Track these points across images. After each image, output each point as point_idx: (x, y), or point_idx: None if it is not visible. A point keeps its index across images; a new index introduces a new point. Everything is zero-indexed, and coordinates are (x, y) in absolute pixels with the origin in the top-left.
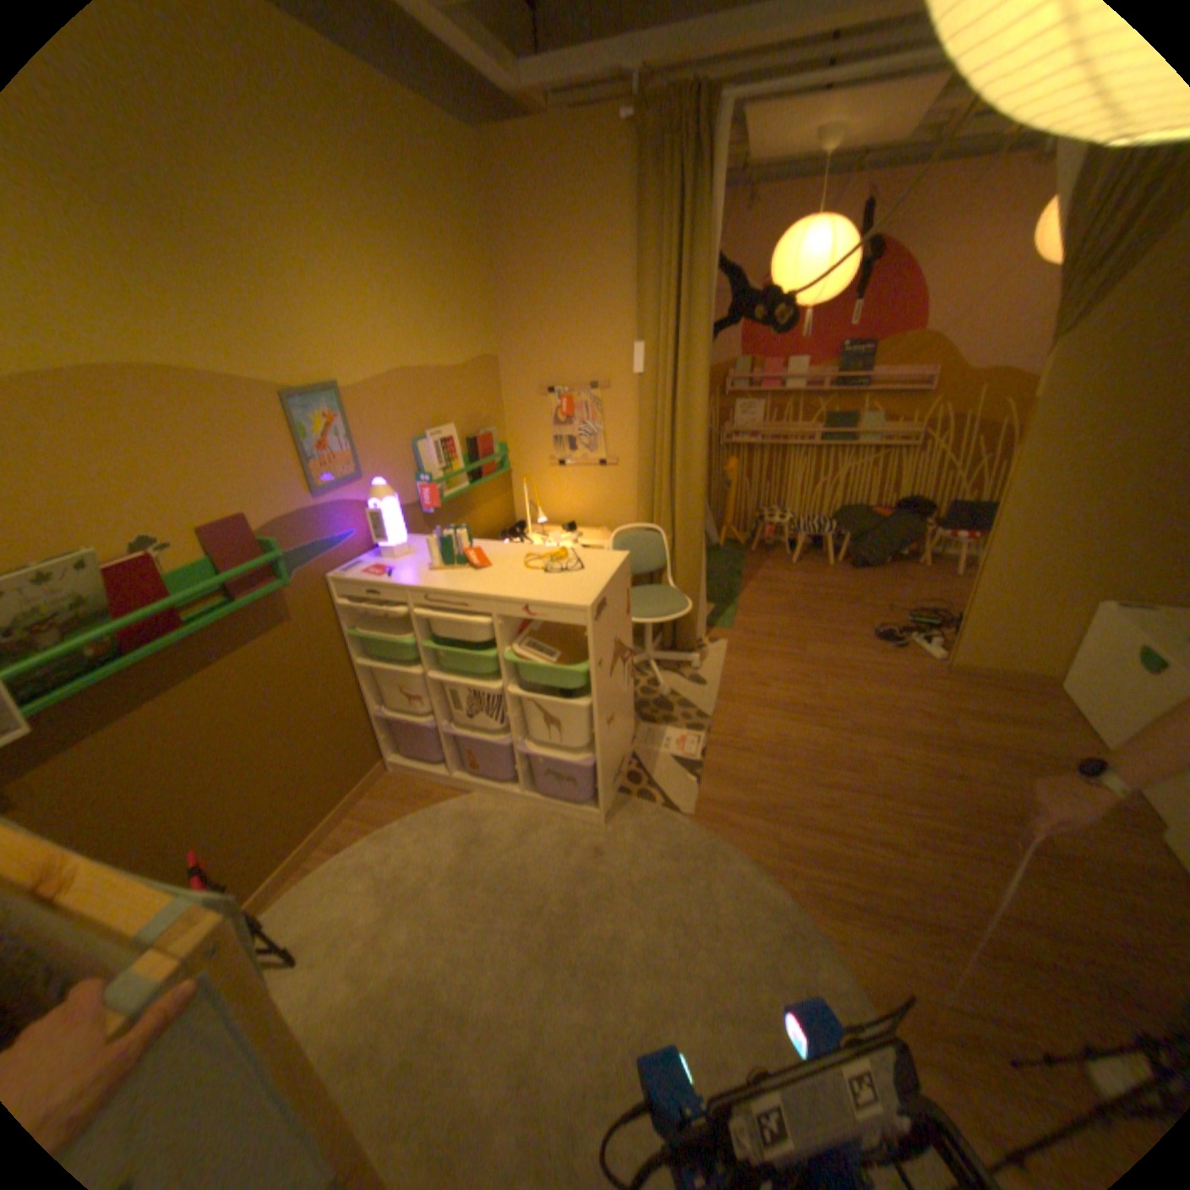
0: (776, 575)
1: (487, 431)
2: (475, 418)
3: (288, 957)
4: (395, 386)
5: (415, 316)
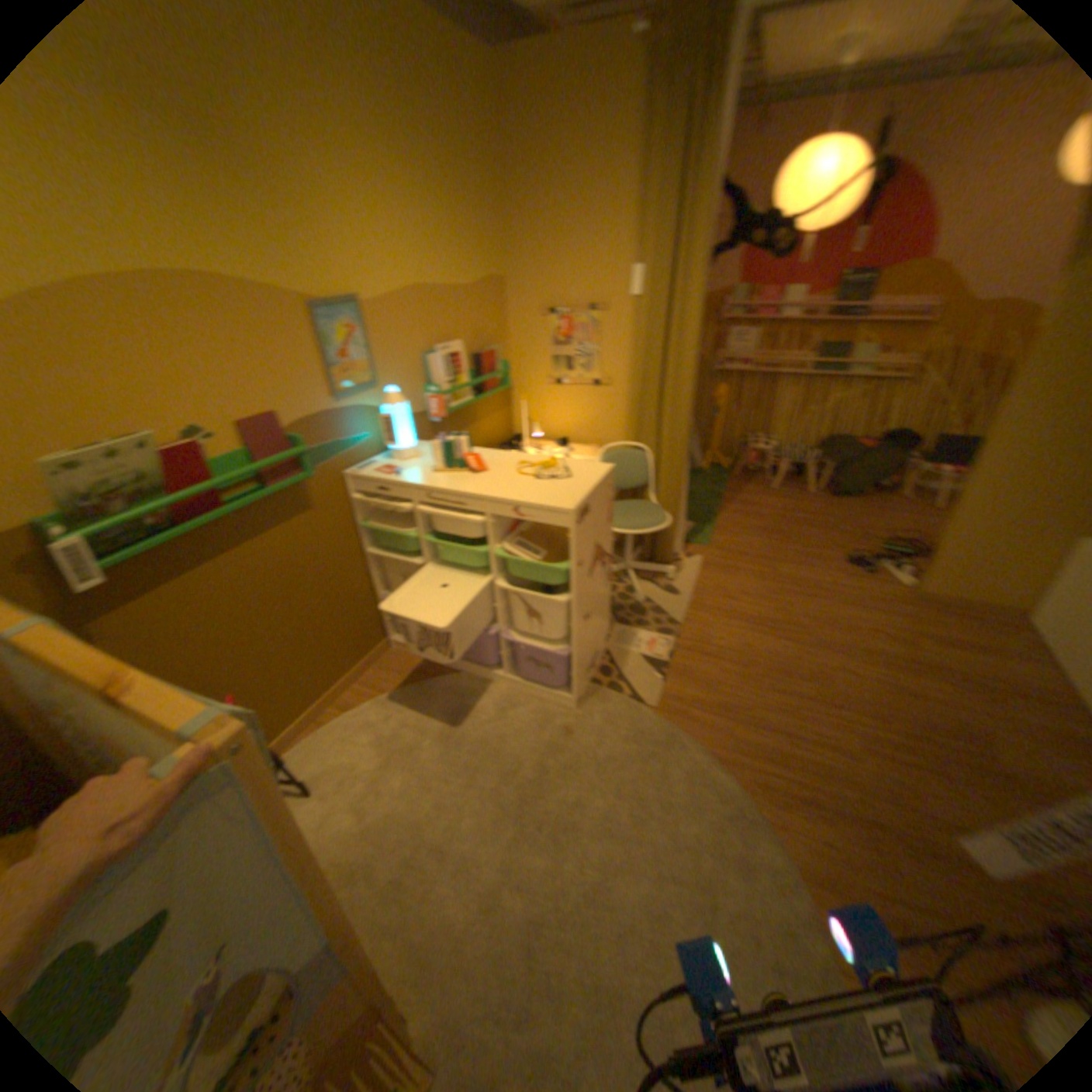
0: (755, 498)
1: (489, 349)
2: (479, 336)
3: (303, 790)
4: (407, 302)
5: (428, 235)
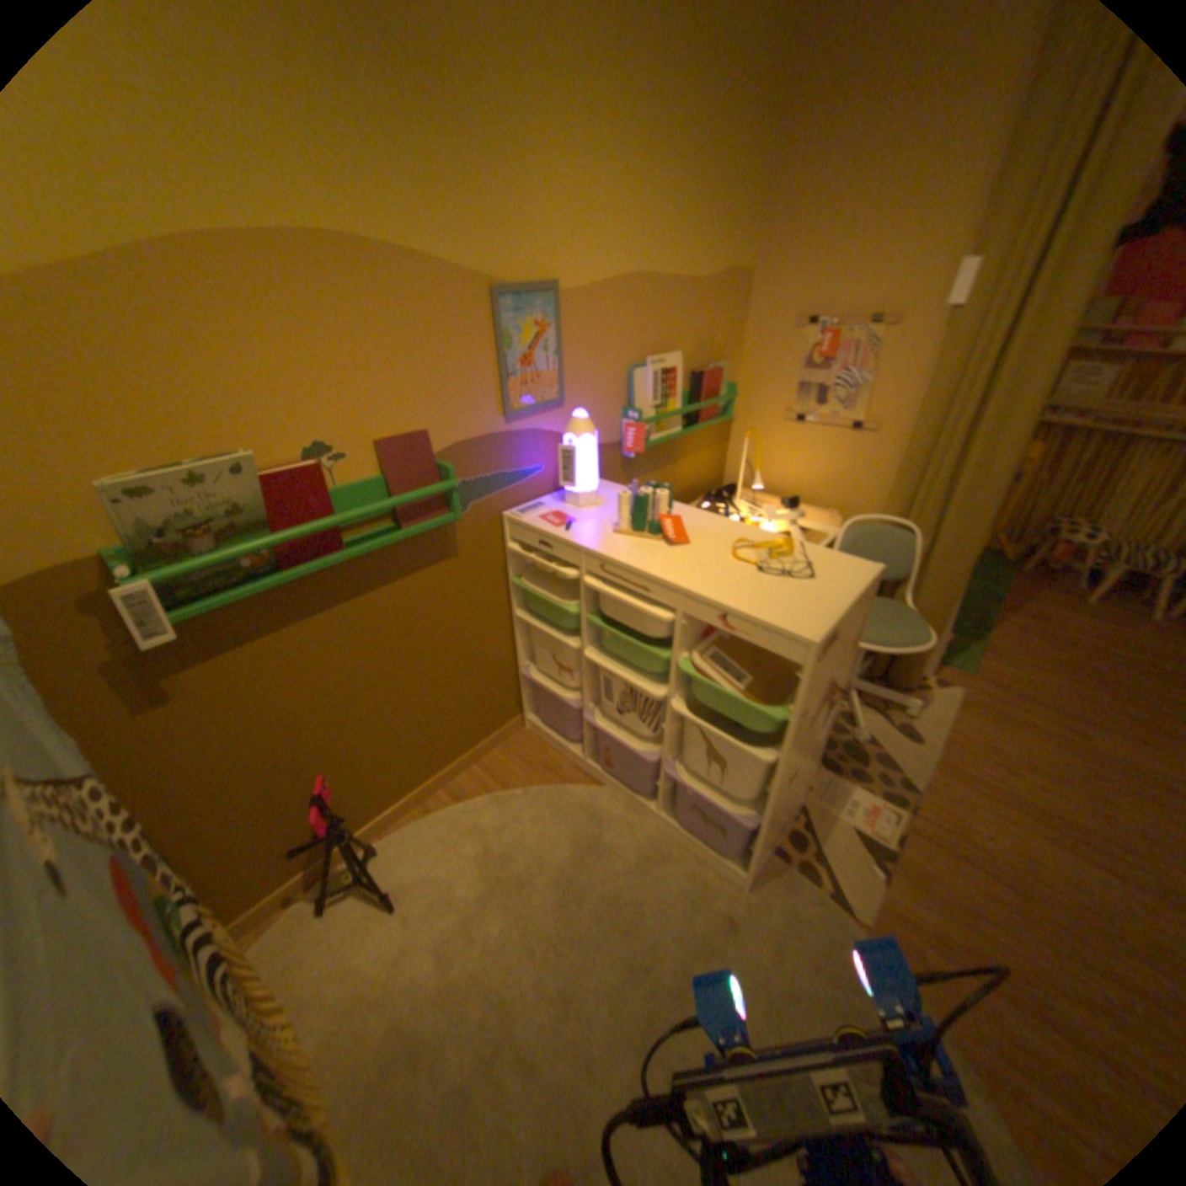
0: (1059, 614)
1: (717, 366)
2: (707, 348)
3: (390, 899)
4: (623, 296)
5: (667, 204)
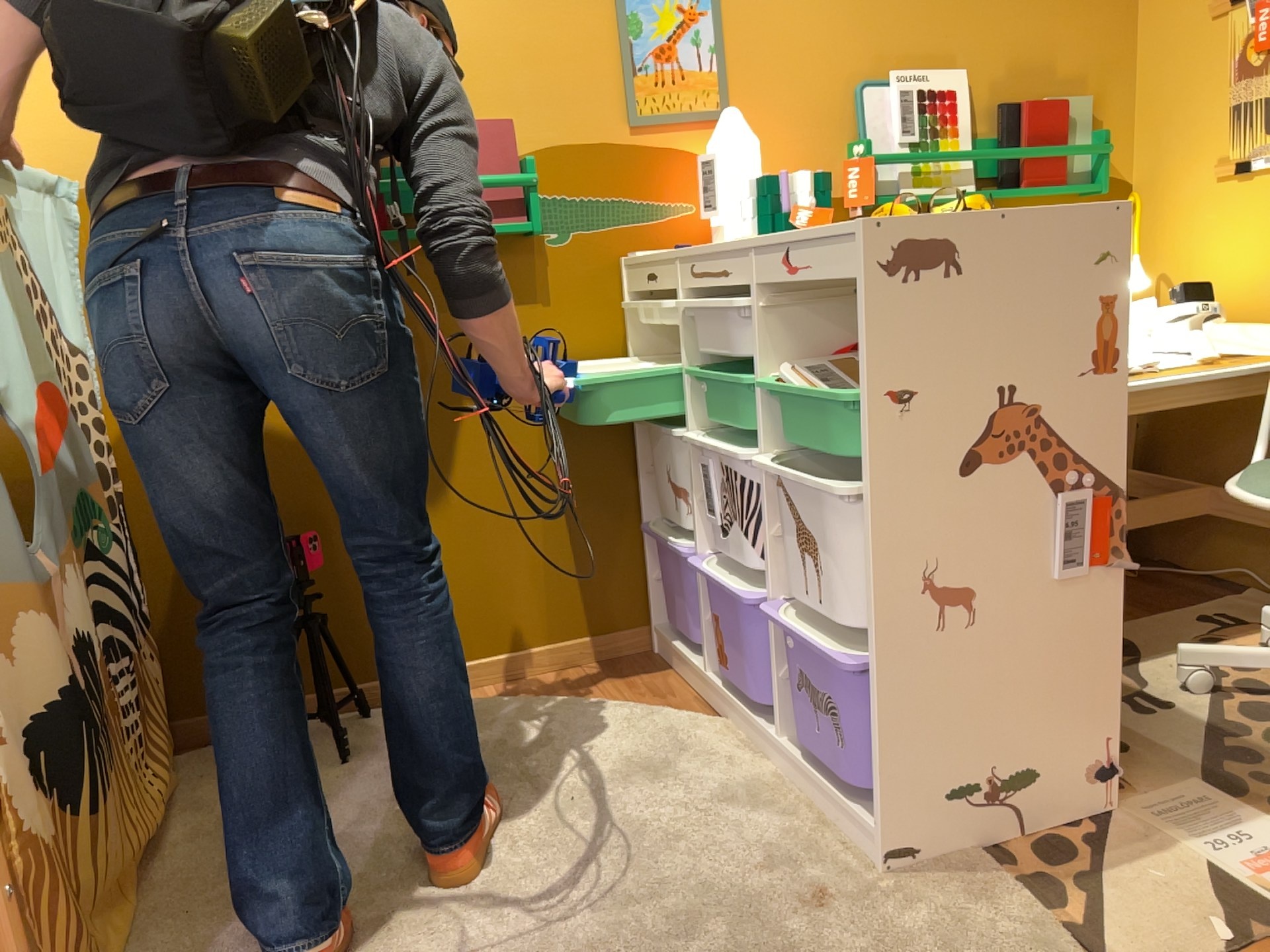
0: None
1: (1060, 100)
2: (1039, 74)
3: (348, 751)
4: None
5: None
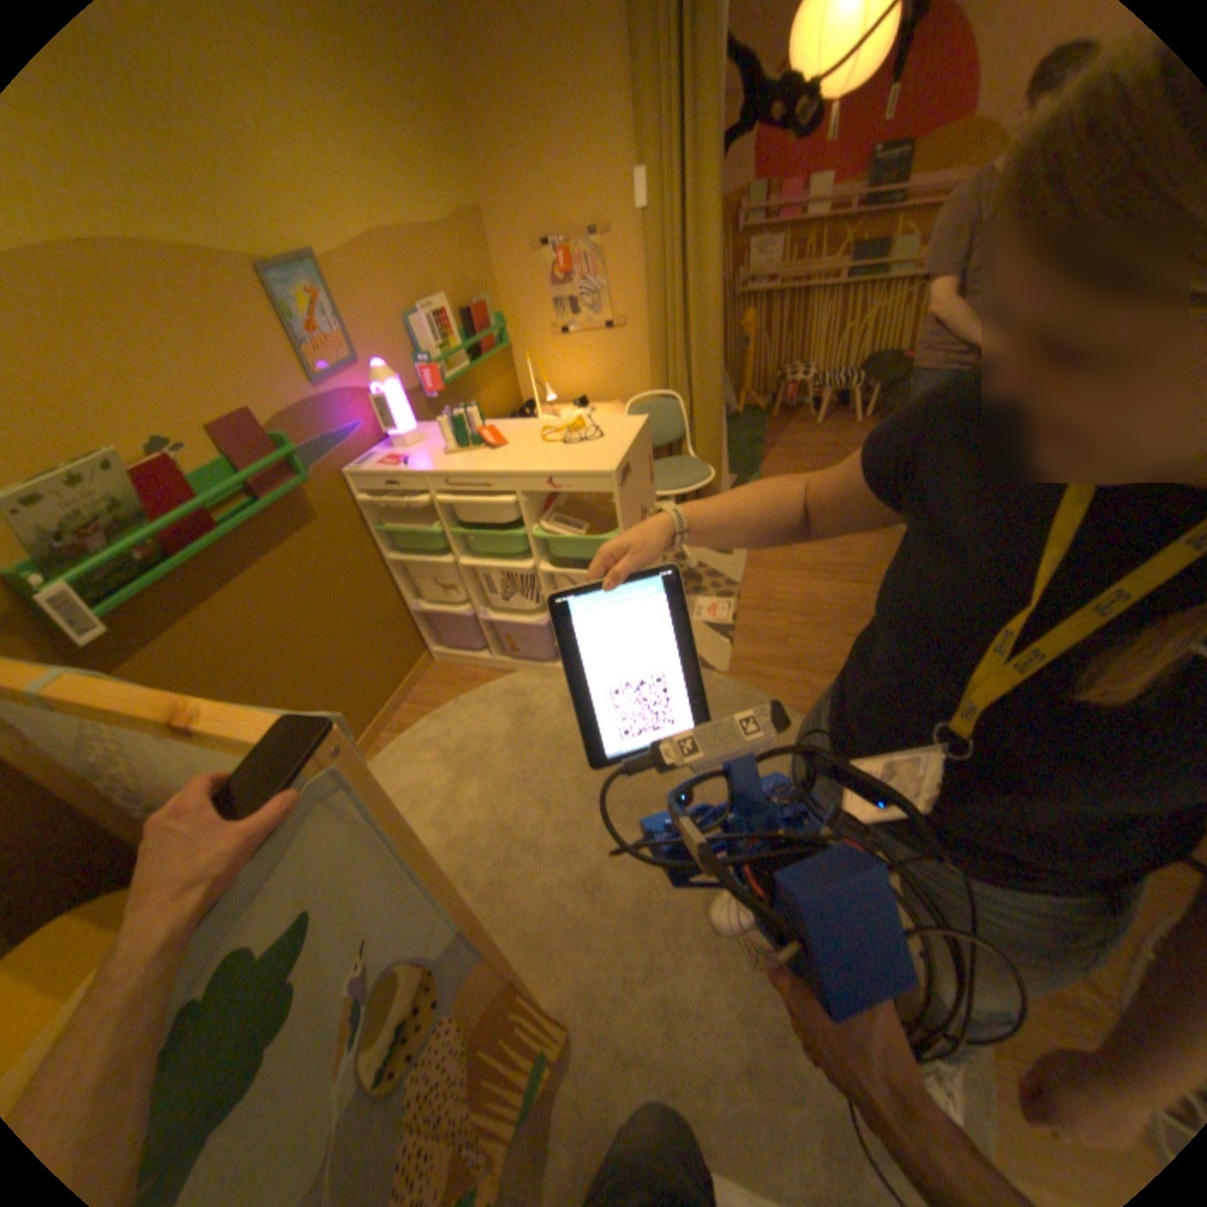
0: (800, 438)
1: (479, 301)
2: (464, 286)
3: None
4: (373, 251)
5: (381, 159)
